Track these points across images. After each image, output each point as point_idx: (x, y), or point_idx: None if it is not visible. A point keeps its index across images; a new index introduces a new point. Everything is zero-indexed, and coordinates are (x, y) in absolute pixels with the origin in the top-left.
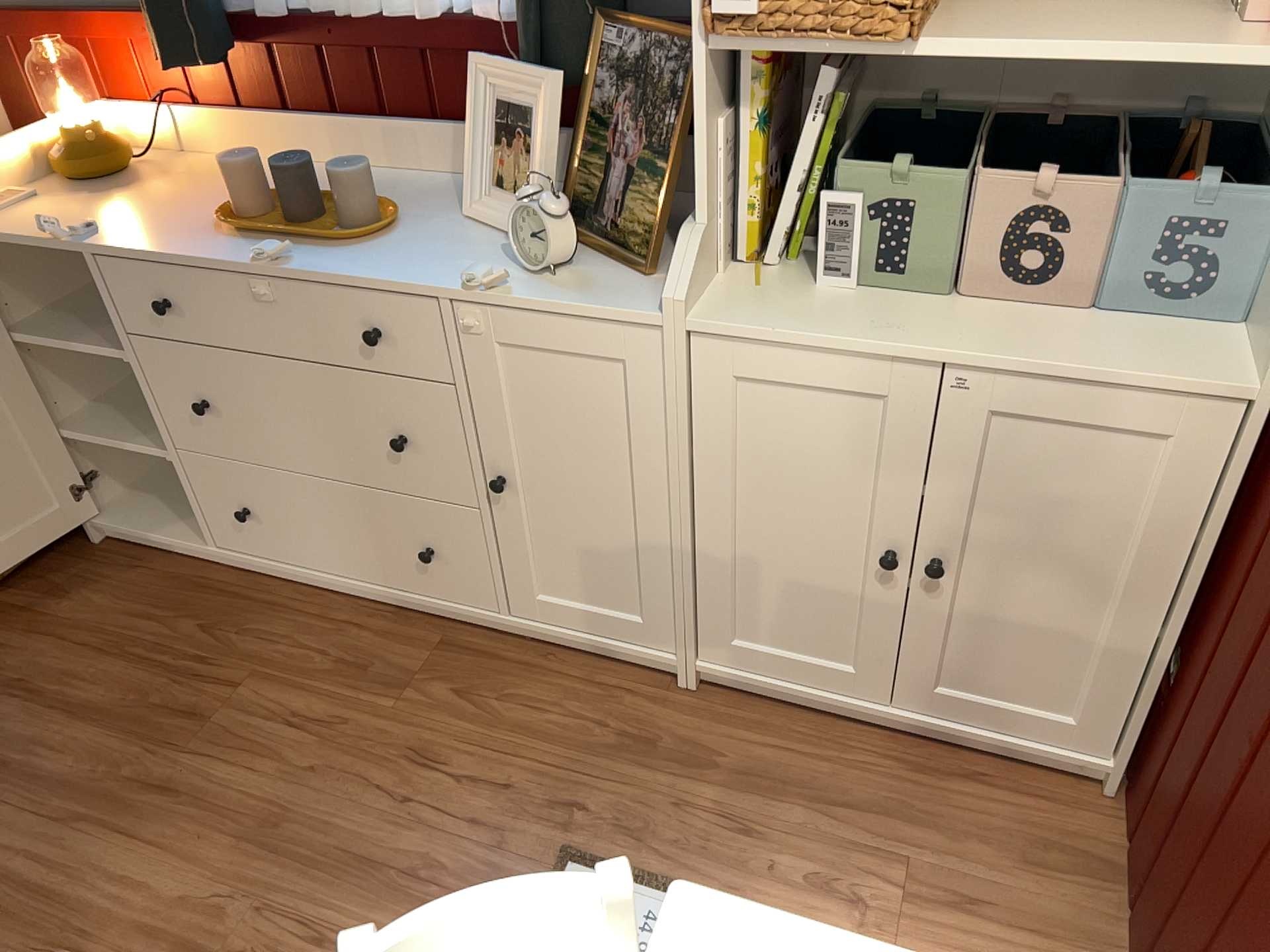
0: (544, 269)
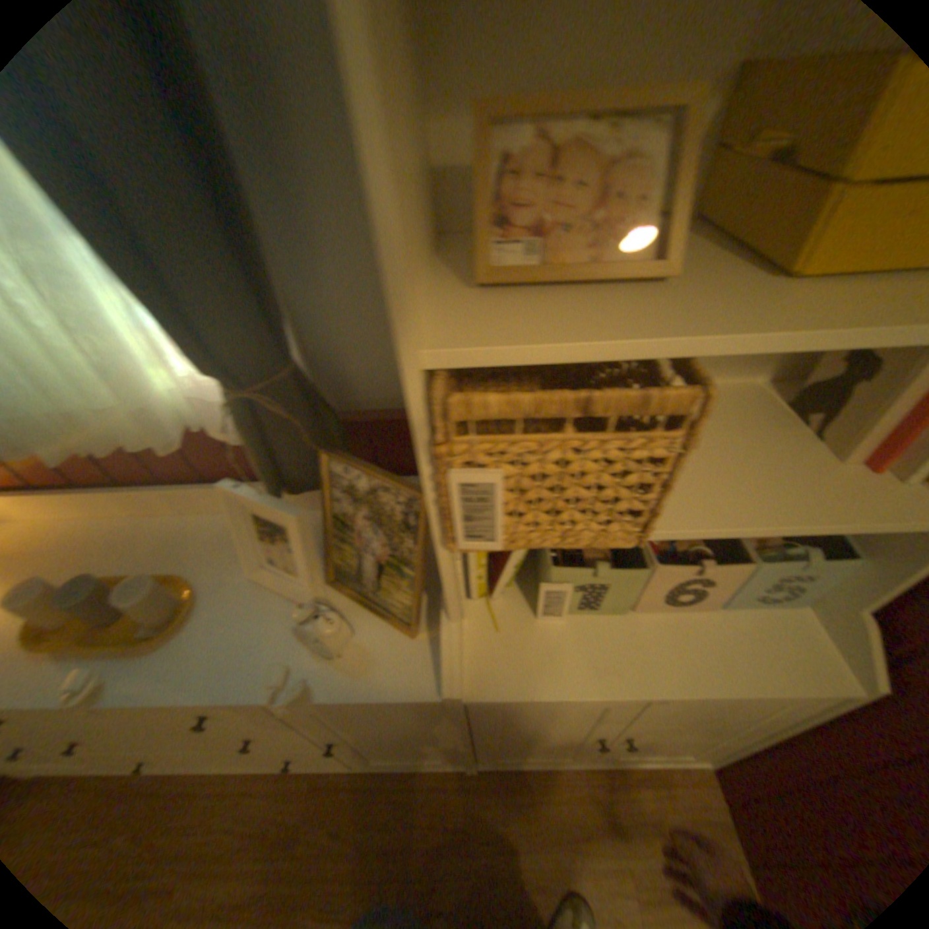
0: (327, 660)
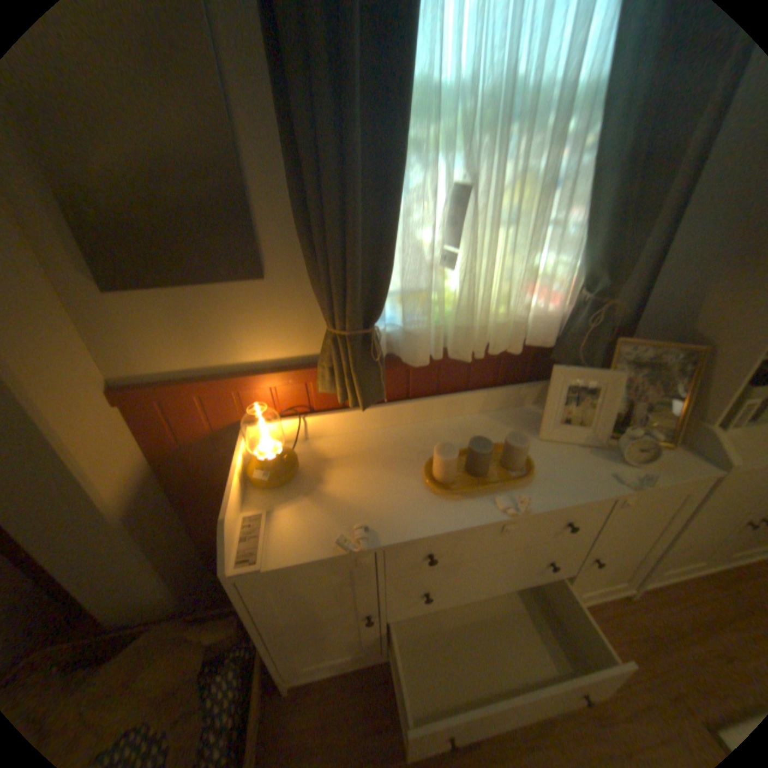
0: (649, 463)
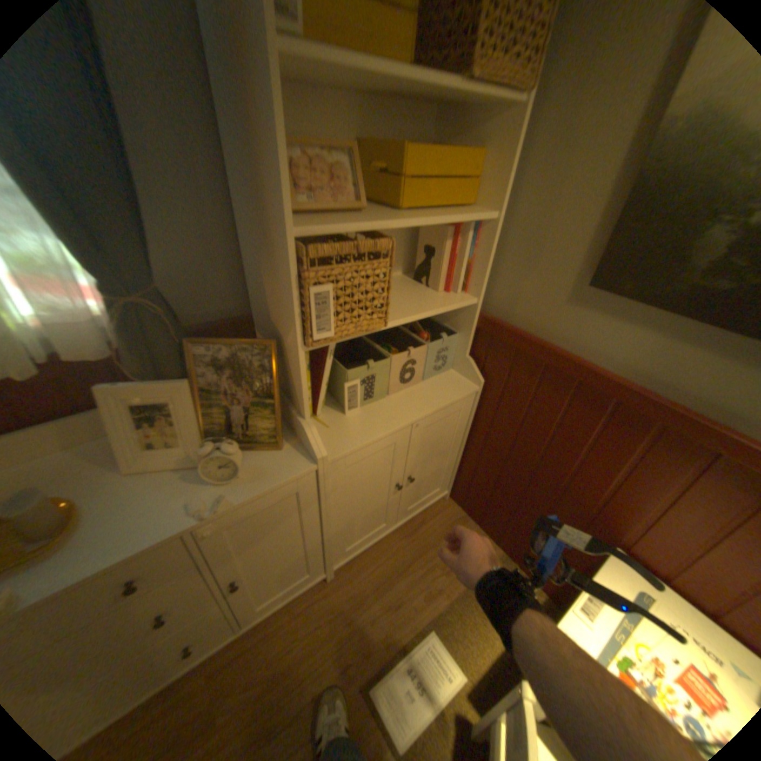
0: (233, 478)
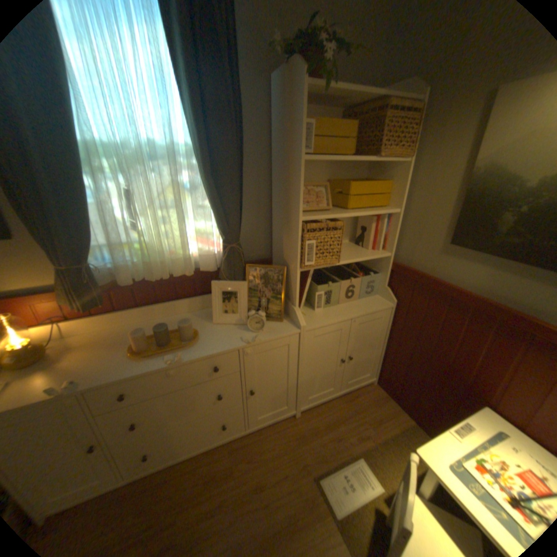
0: (260, 329)
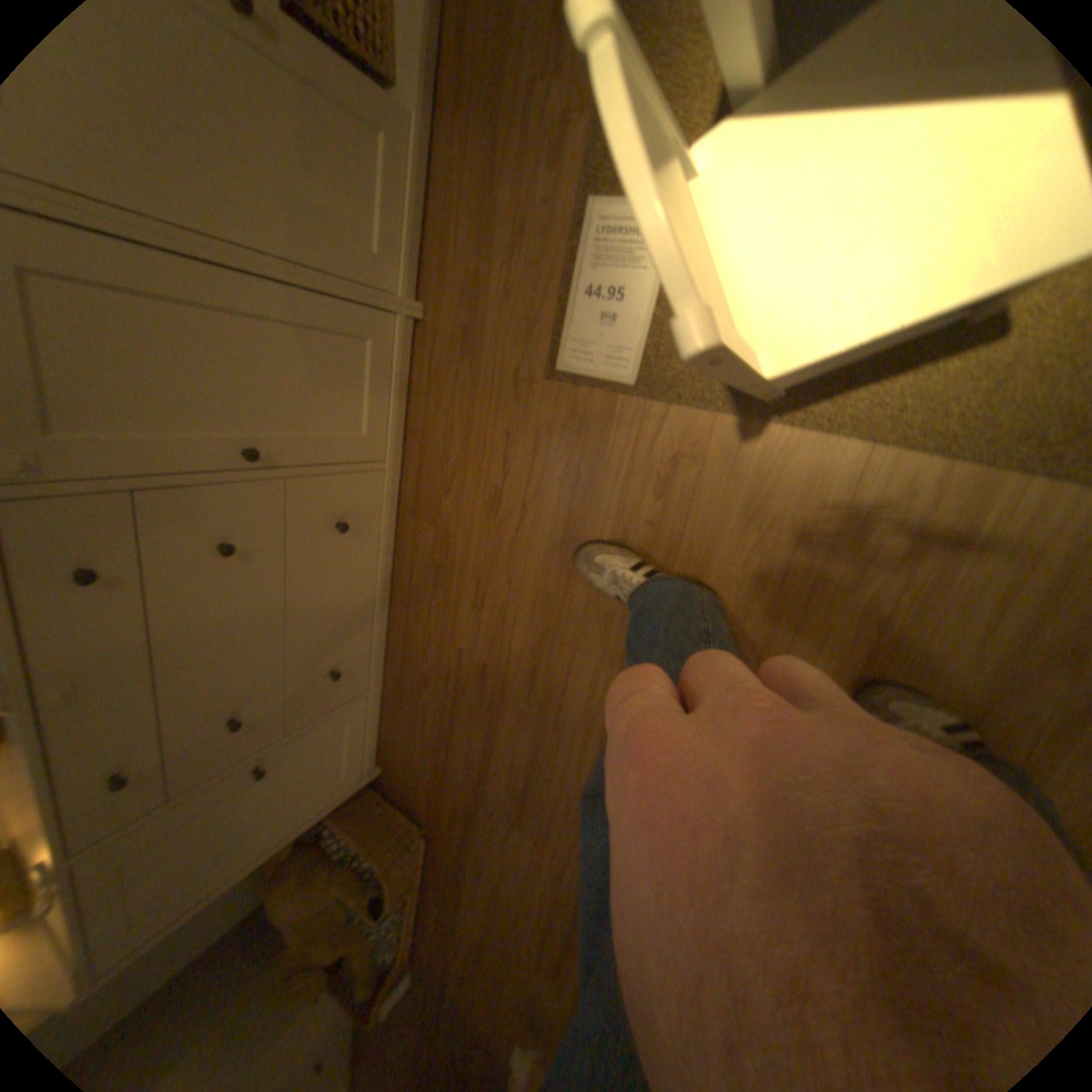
0: None
